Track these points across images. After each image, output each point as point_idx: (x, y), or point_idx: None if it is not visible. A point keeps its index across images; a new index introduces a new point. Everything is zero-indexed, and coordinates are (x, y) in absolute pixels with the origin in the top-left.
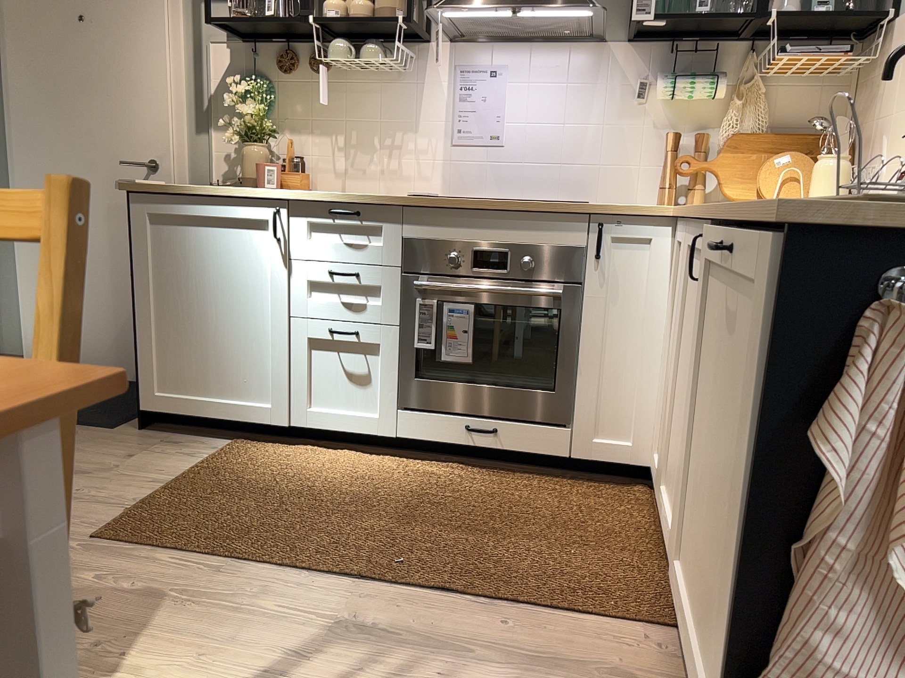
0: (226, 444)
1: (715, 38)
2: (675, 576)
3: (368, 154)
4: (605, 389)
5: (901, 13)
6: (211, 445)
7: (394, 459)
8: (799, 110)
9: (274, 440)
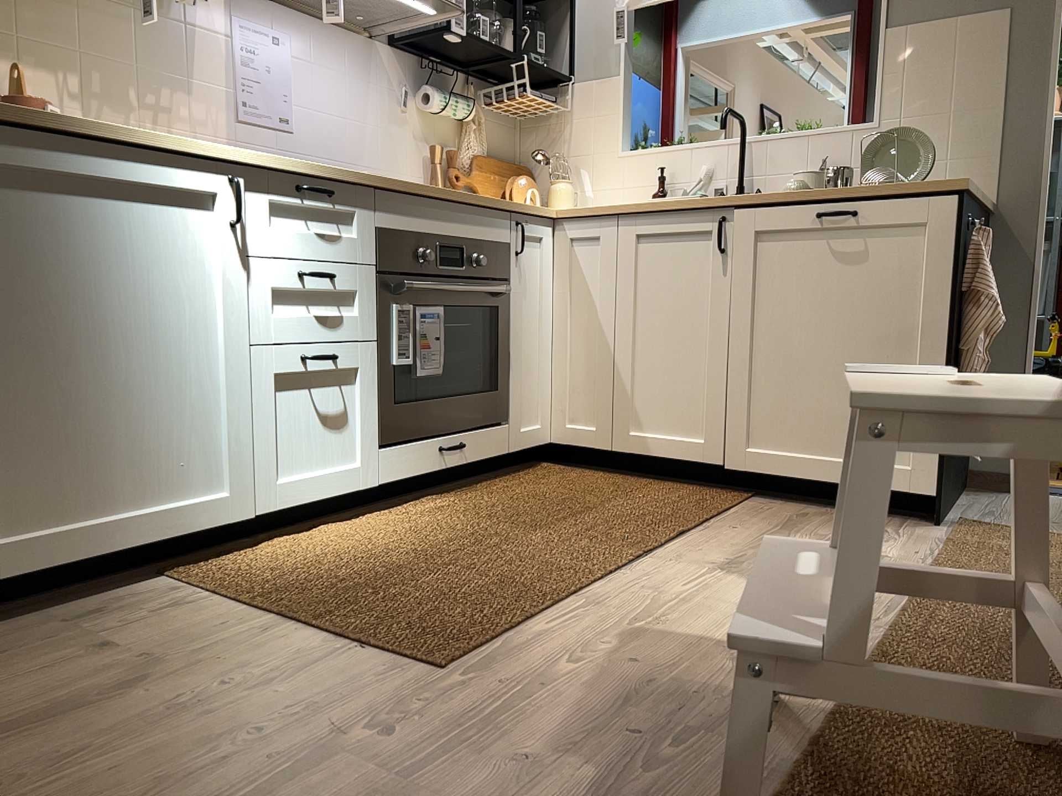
0: (166, 580)
1: (453, 65)
2: (728, 462)
3: (127, 117)
4: (523, 377)
5: (578, 81)
6: (171, 584)
7: (365, 515)
8: (496, 143)
9: (204, 555)
